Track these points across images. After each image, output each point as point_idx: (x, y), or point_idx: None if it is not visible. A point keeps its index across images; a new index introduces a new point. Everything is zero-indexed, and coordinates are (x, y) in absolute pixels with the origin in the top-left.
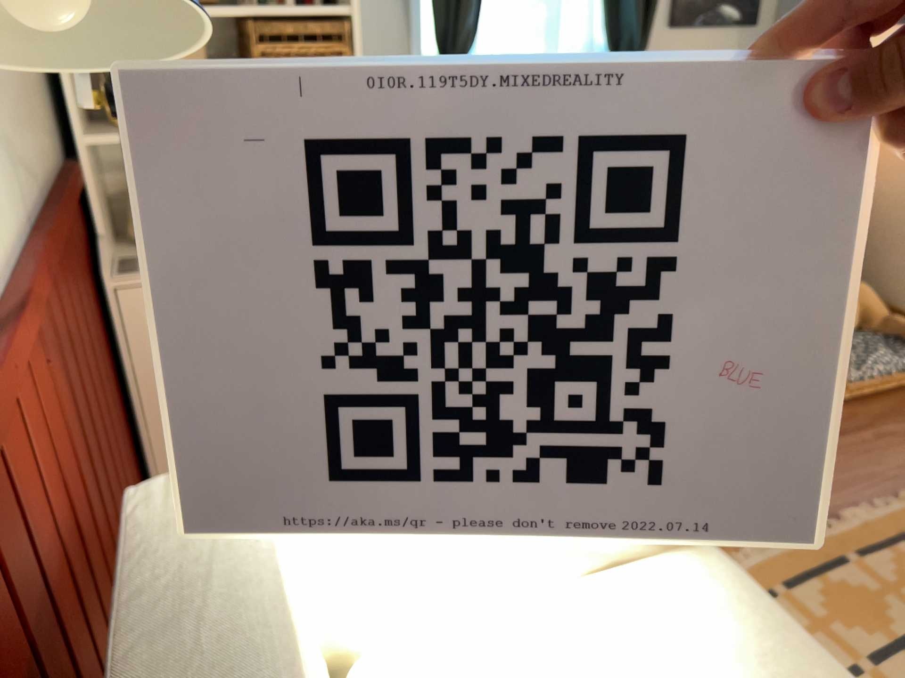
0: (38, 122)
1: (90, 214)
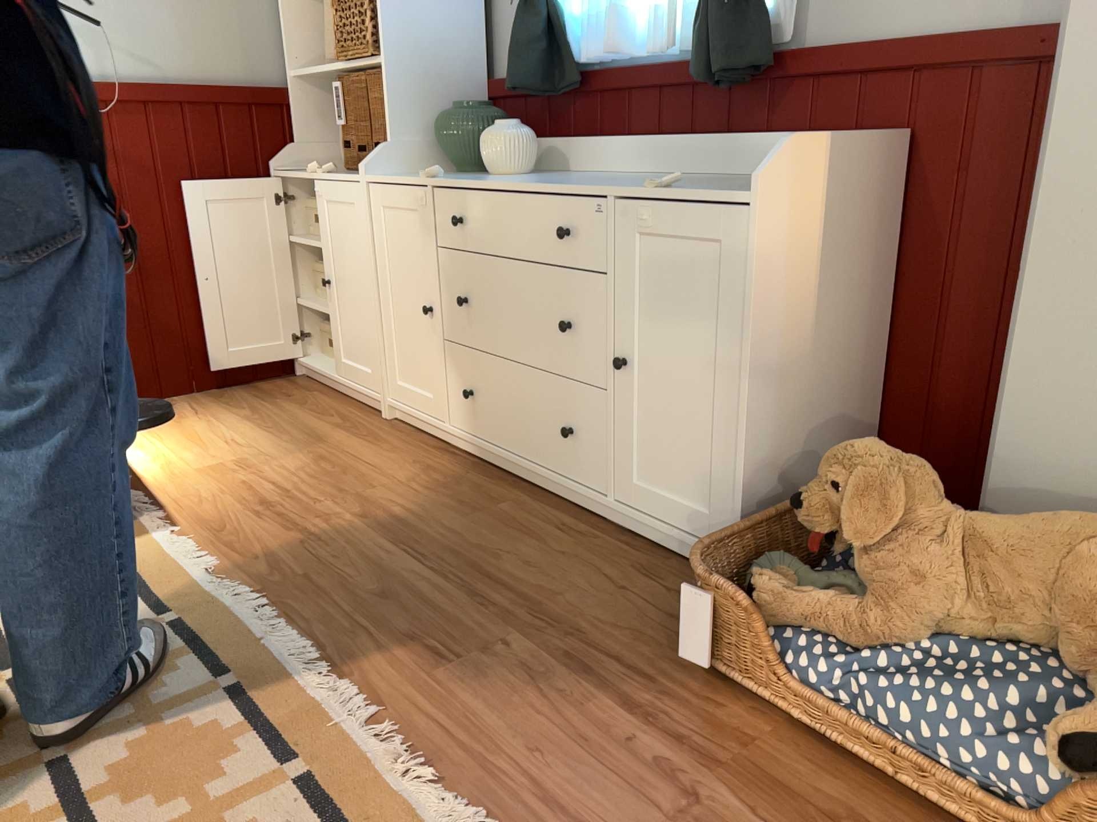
0: (225, 51)
1: (294, 129)
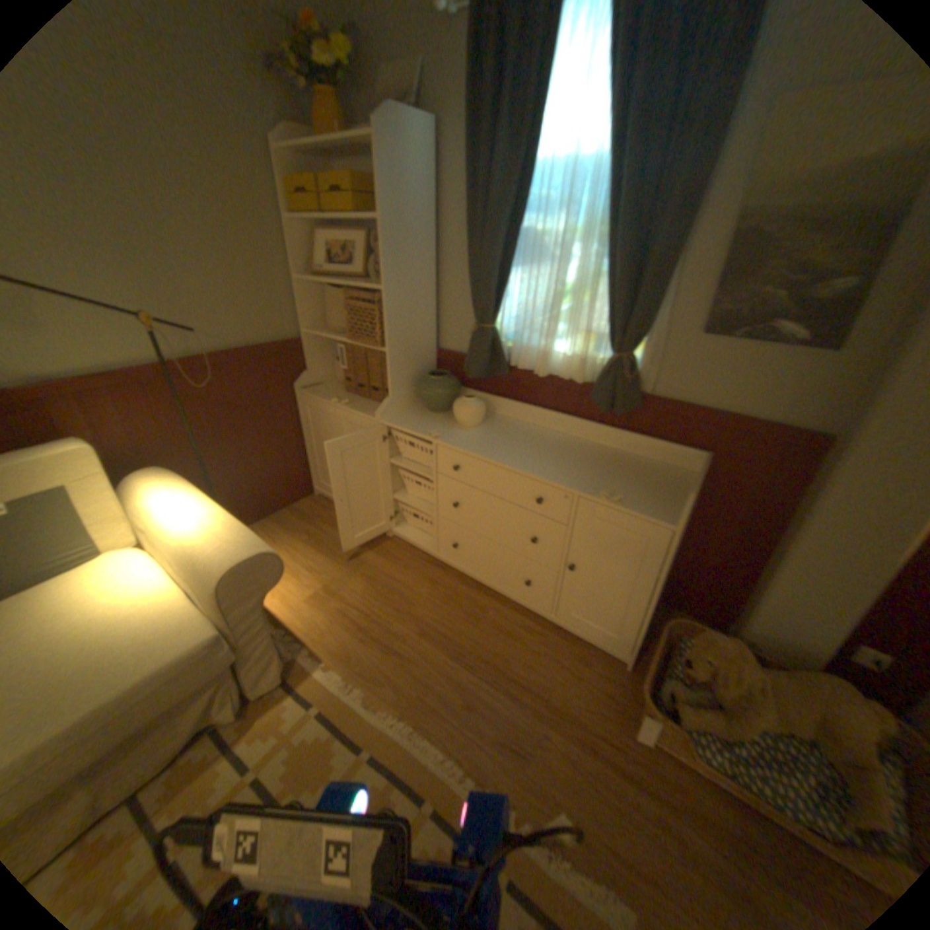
0: (262, 319)
1: (307, 360)
